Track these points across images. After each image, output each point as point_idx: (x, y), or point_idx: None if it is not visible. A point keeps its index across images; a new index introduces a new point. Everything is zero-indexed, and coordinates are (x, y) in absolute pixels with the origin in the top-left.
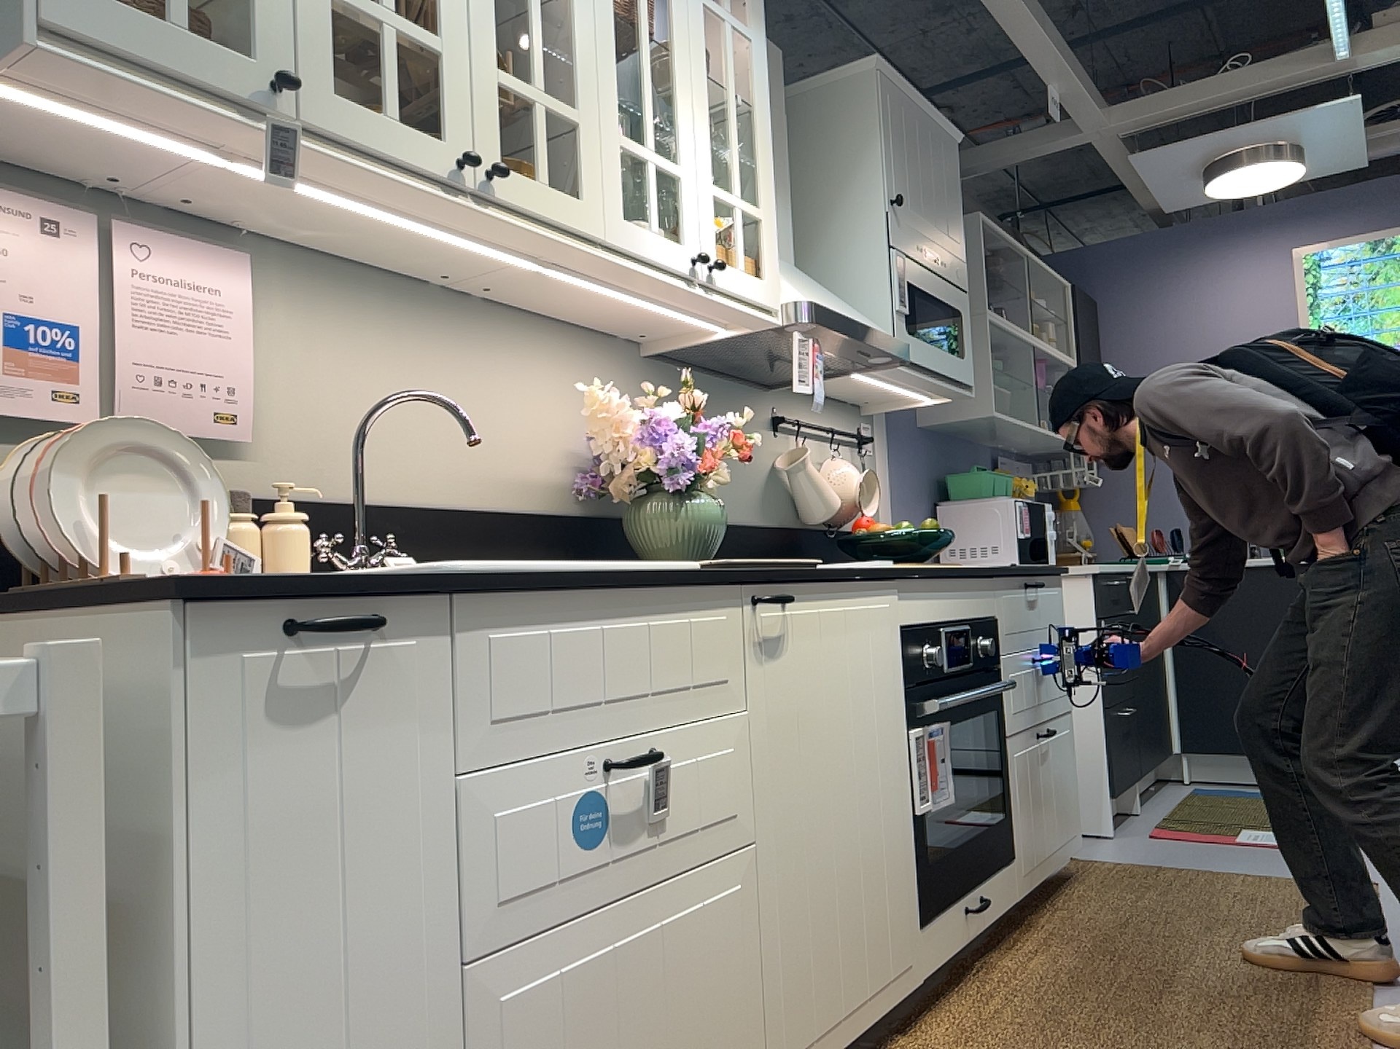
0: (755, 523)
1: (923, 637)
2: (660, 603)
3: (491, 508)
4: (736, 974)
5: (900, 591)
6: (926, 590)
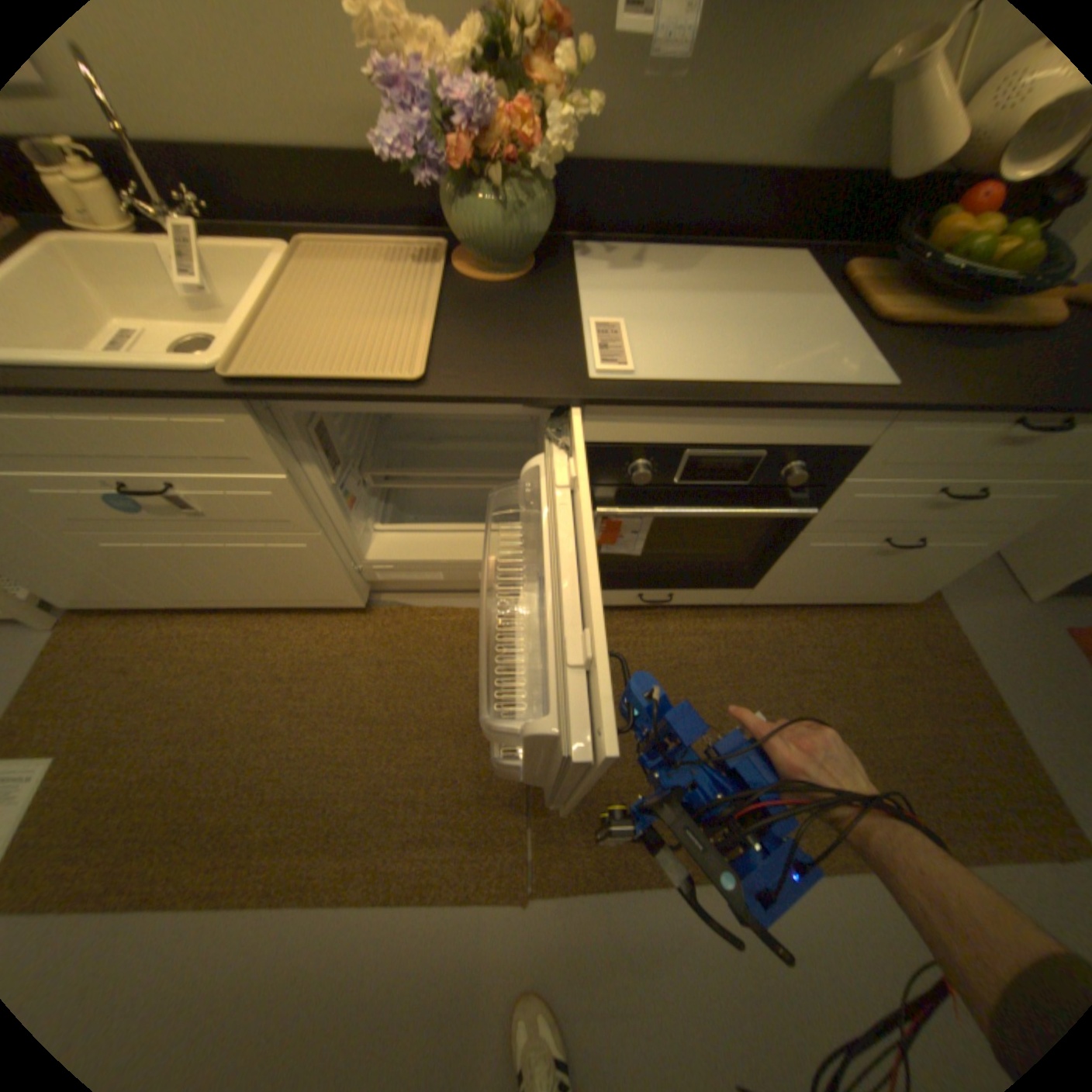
0: (776, 162)
1: (631, 453)
2: (121, 408)
3: (329, 145)
4: (317, 572)
5: (585, 413)
6: (660, 414)
